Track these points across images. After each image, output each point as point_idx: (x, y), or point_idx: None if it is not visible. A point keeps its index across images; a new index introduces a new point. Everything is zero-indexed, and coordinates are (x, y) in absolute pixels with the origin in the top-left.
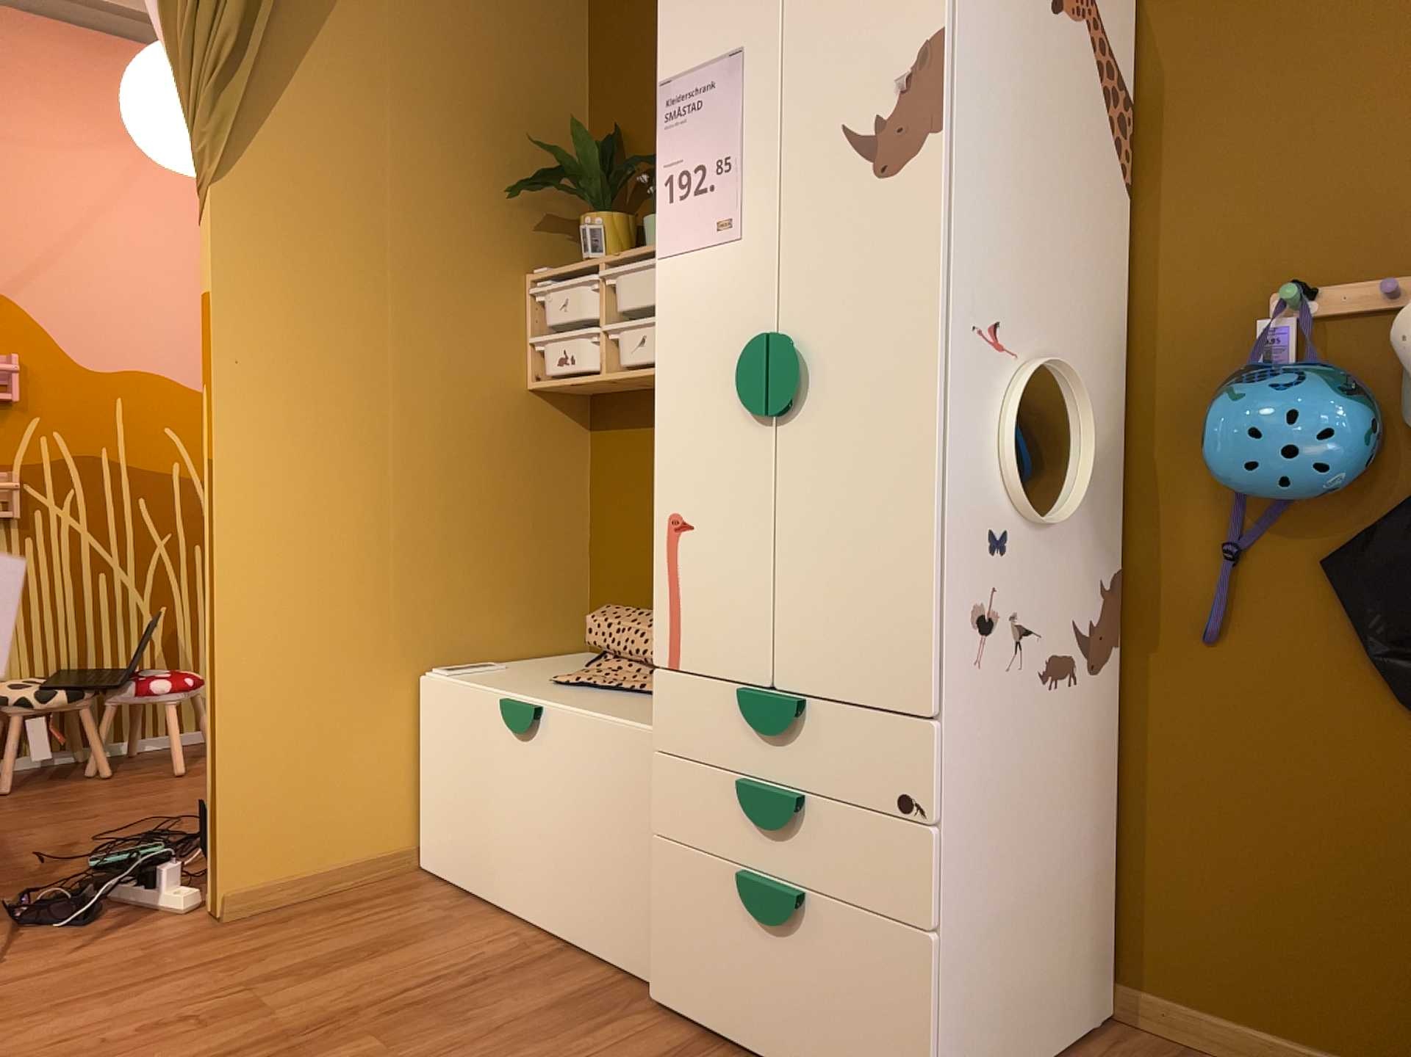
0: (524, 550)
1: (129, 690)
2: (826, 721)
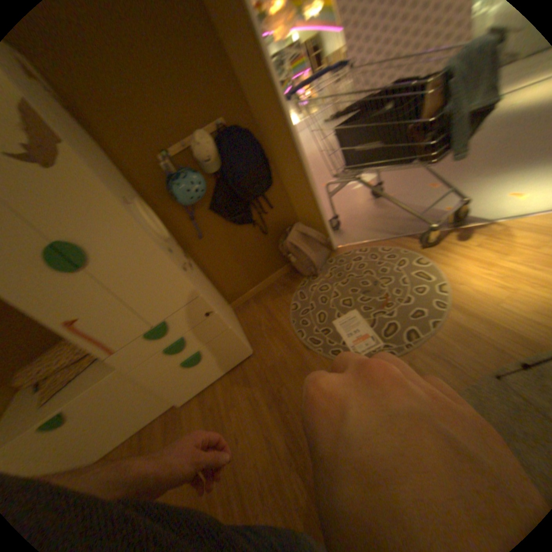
0: None
1: None
2: (173, 319)
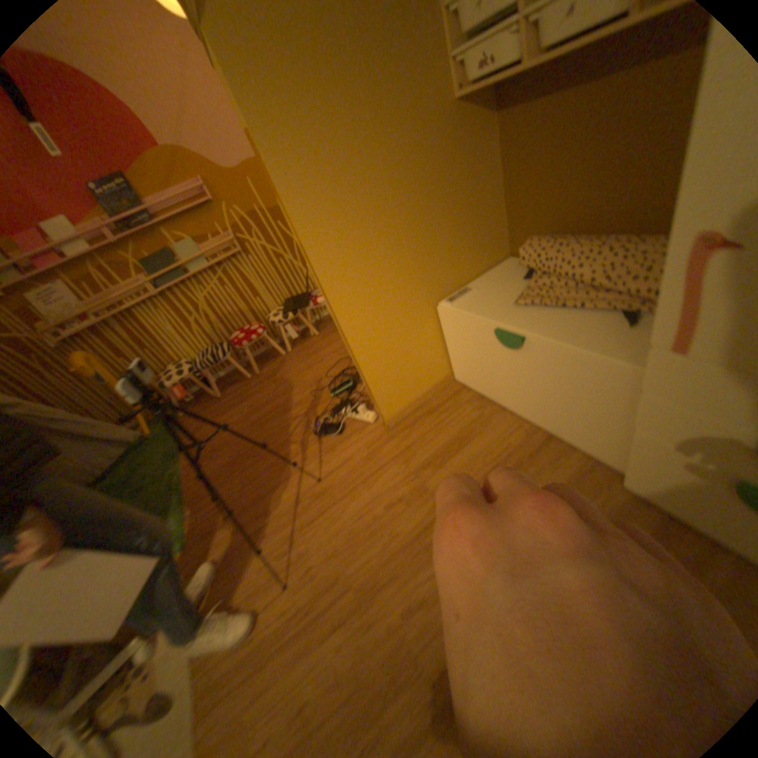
0: (471, 212)
1: (310, 303)
2: None
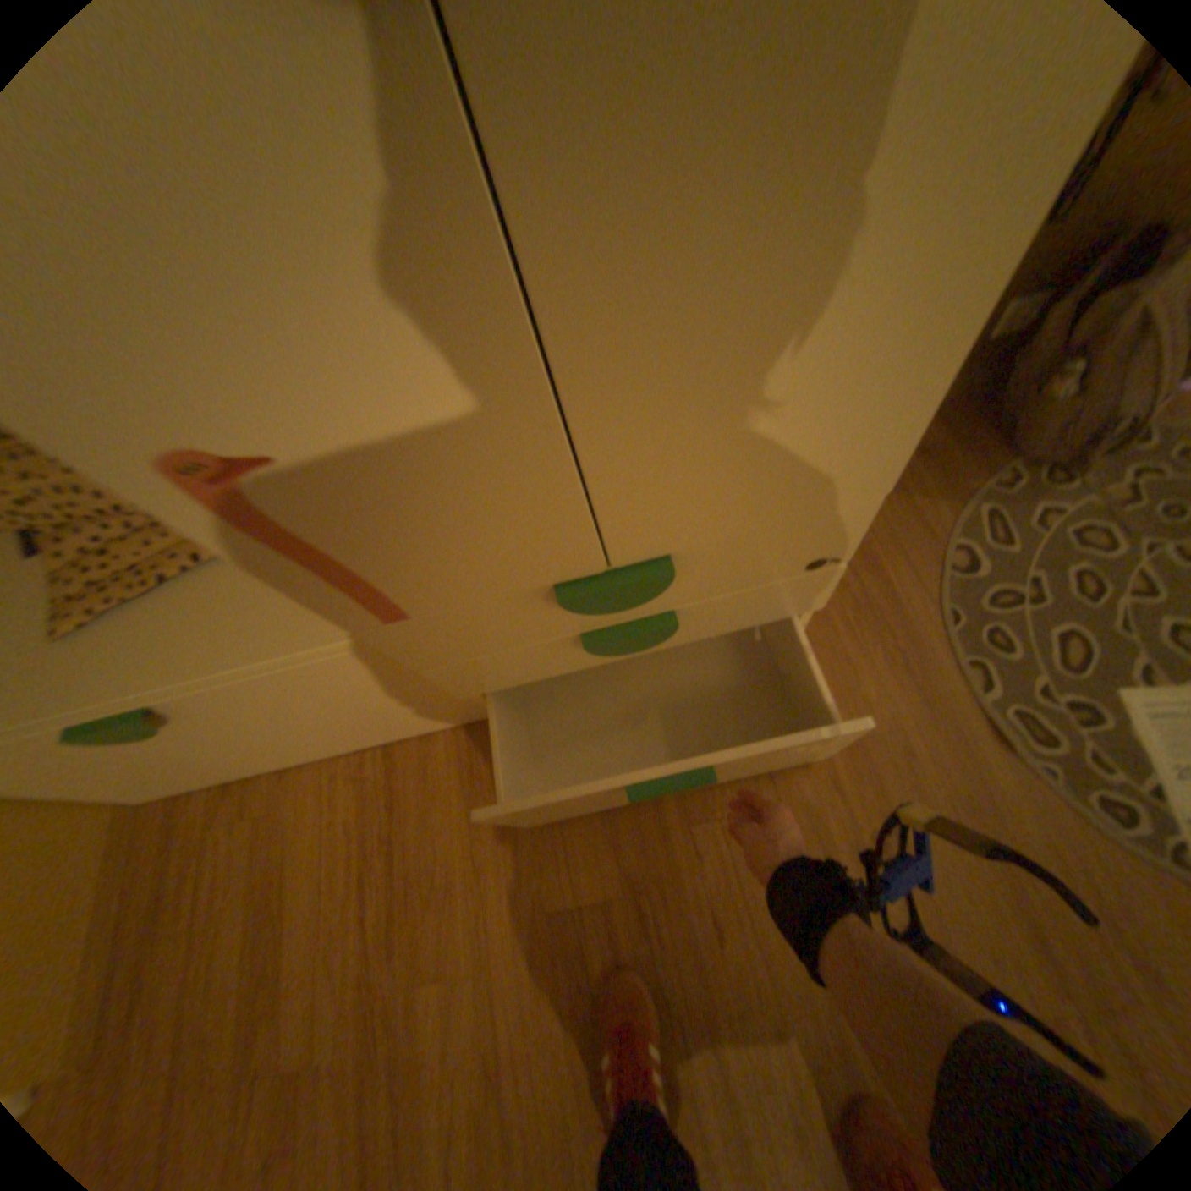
0: None
1: None
2: (700, 555)
